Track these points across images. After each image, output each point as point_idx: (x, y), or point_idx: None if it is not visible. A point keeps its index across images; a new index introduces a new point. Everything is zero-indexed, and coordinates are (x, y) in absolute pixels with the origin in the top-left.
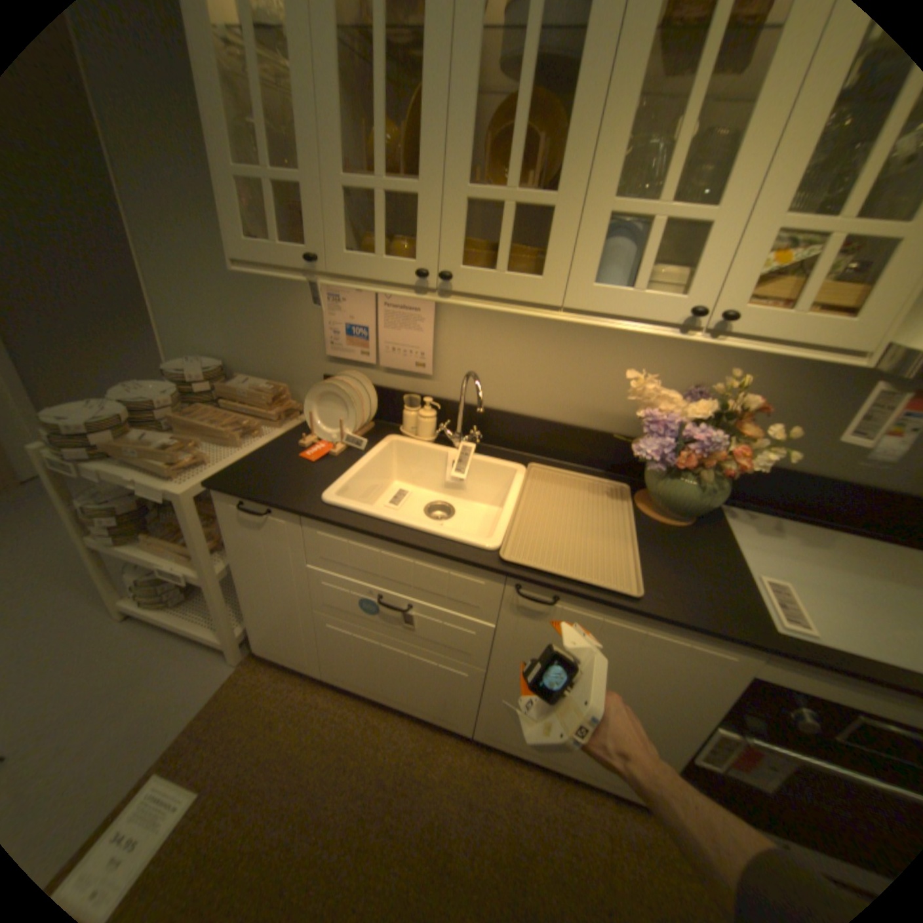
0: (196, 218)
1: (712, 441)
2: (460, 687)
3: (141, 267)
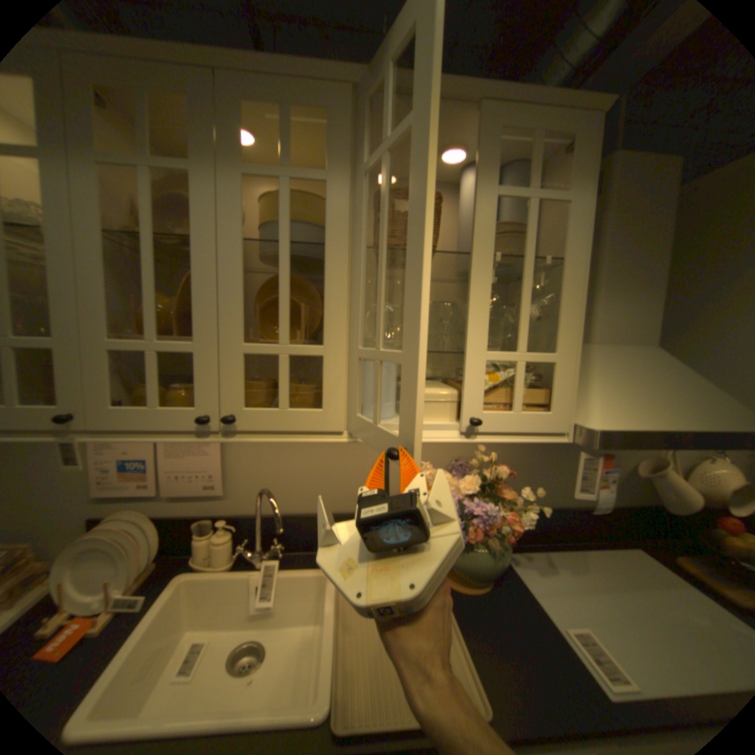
0: None
1: (487, 513)
2: None
3: None
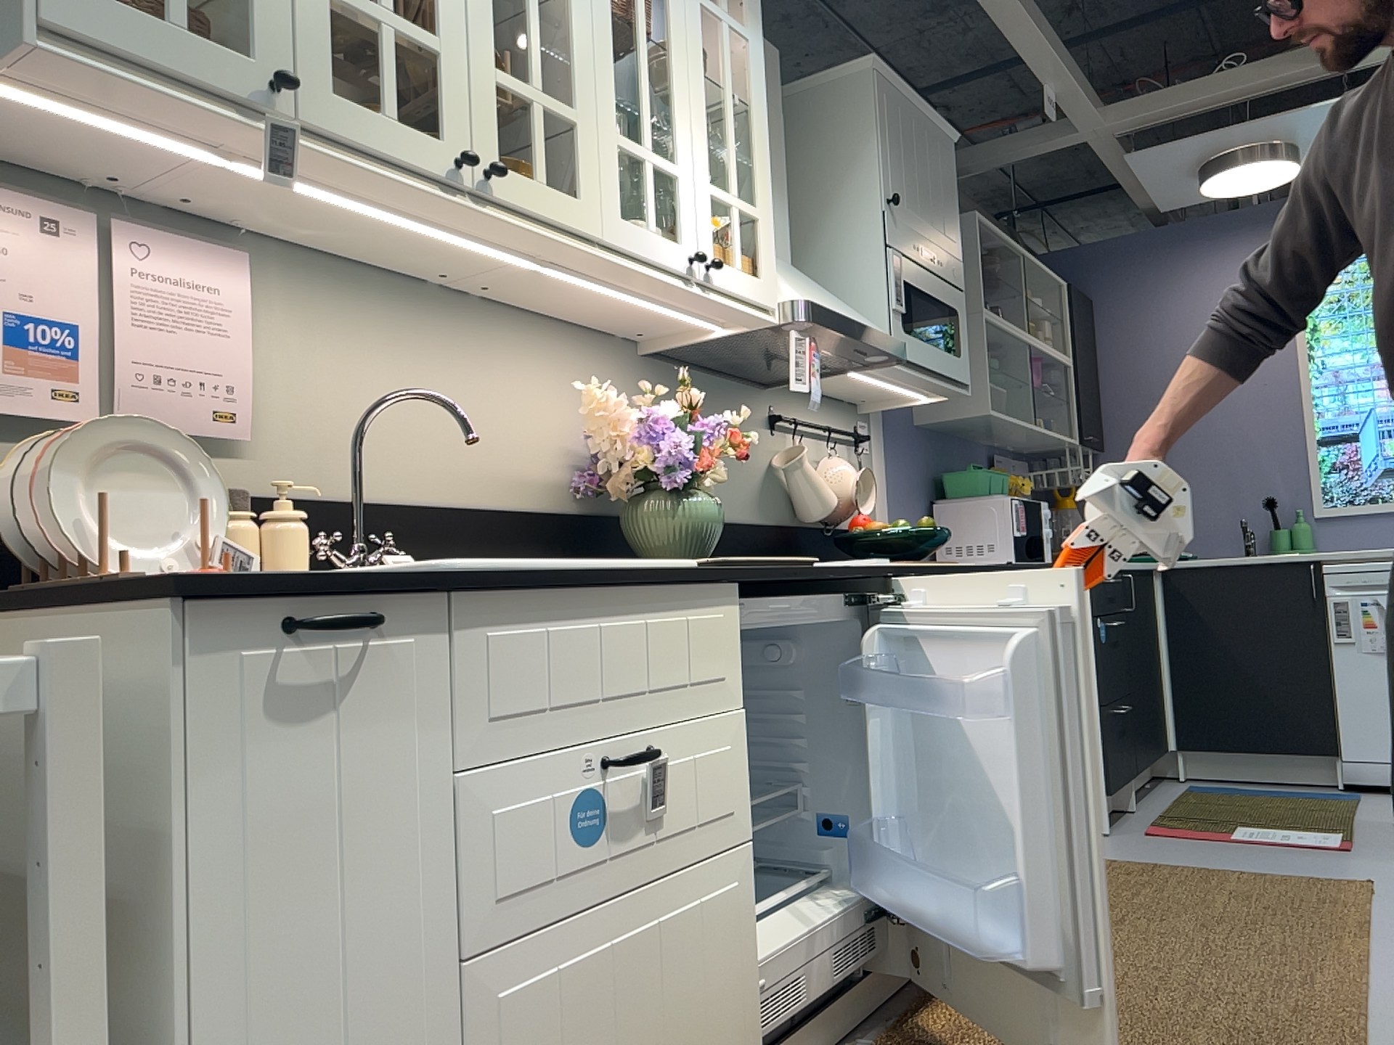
0: None
1: (705, 433)
2: (732, 935)
3: None
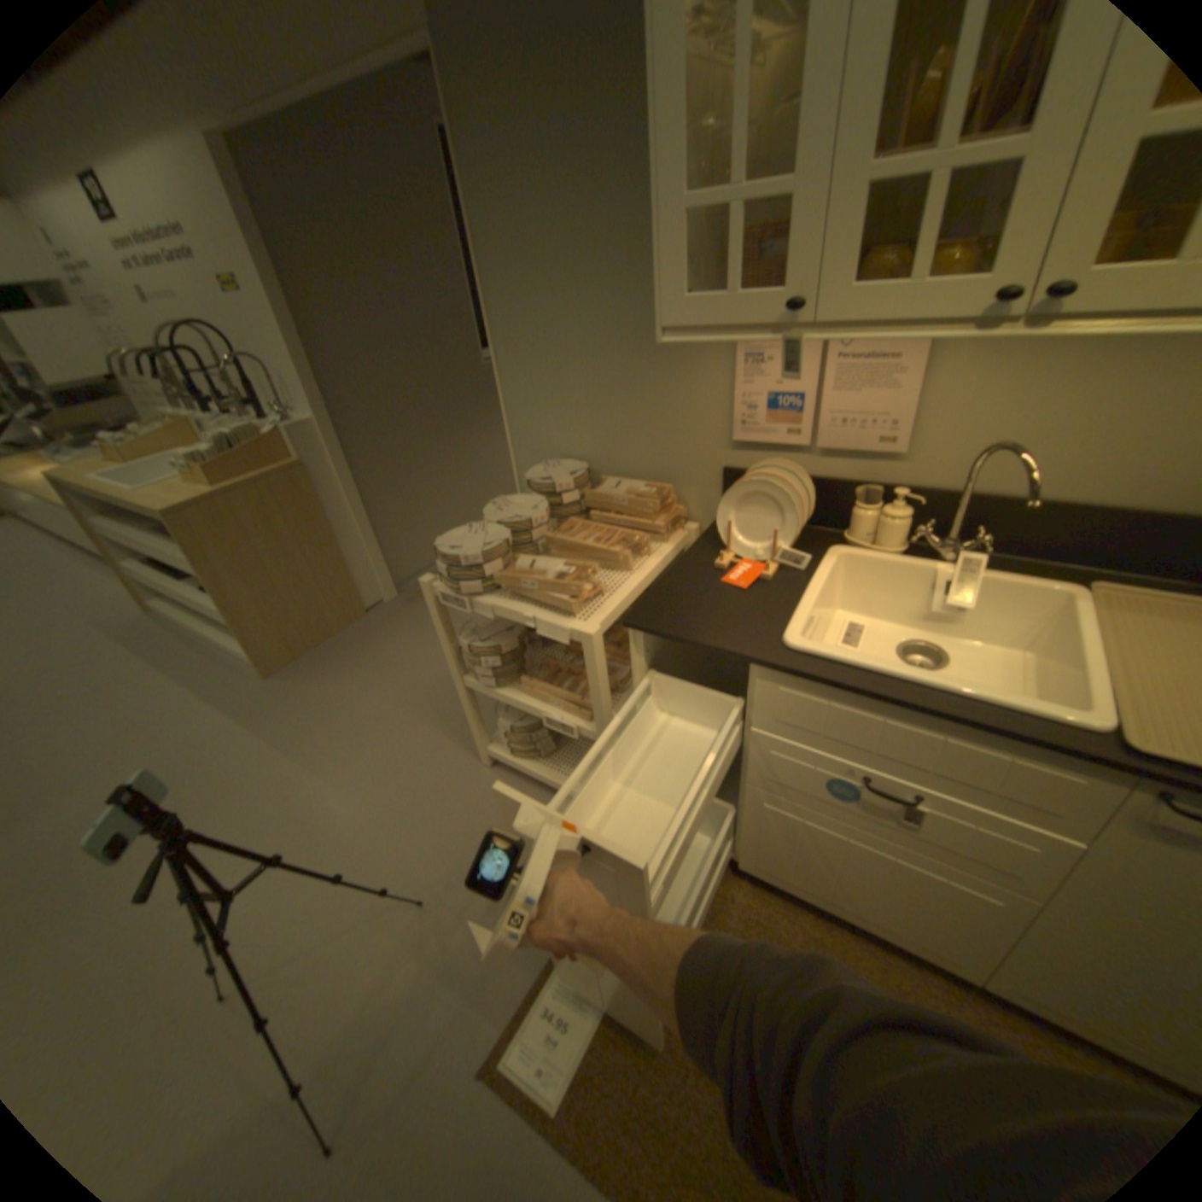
0: (566, 282)
1: None
2: (984, 918)
3: (495, 357)
